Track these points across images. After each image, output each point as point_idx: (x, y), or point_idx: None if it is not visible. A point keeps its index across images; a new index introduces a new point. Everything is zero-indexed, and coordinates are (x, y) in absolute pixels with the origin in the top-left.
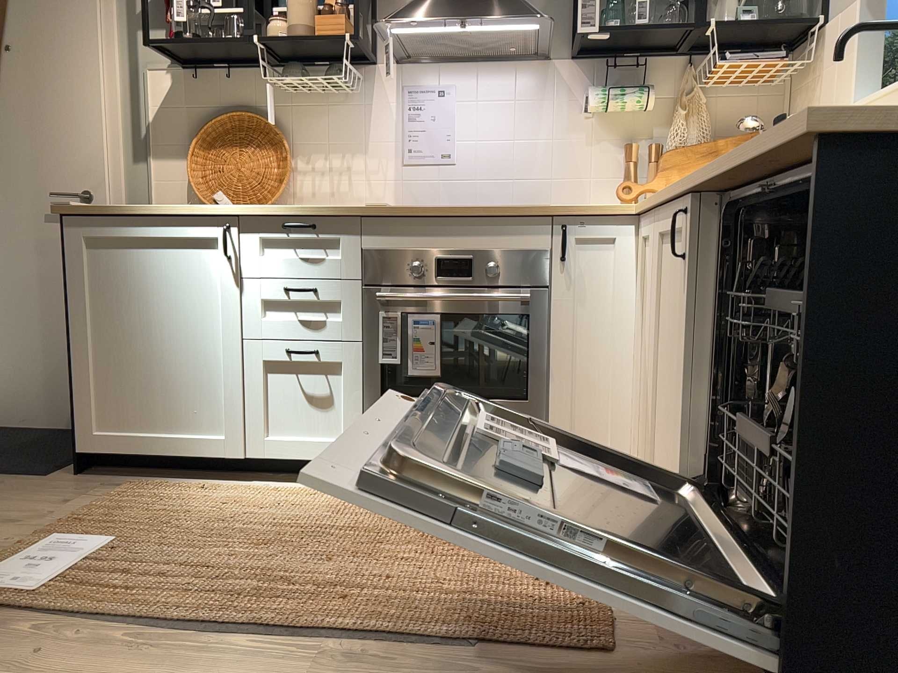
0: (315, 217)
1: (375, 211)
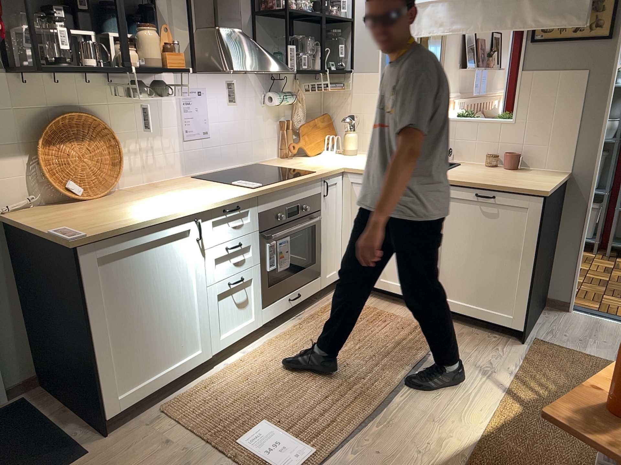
0: (239, 201)
1: (265, 191)
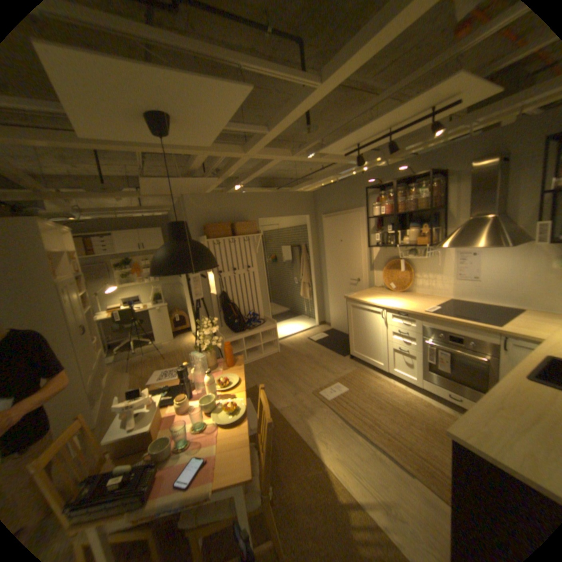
0: (407, 312)
1: (426, 315)
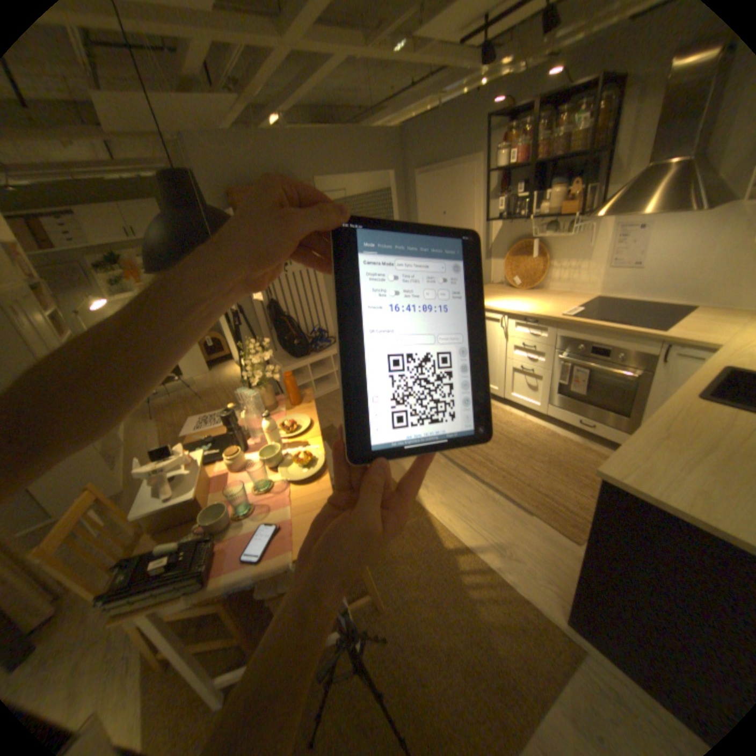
0: (537, 318)
1: (563, 321)
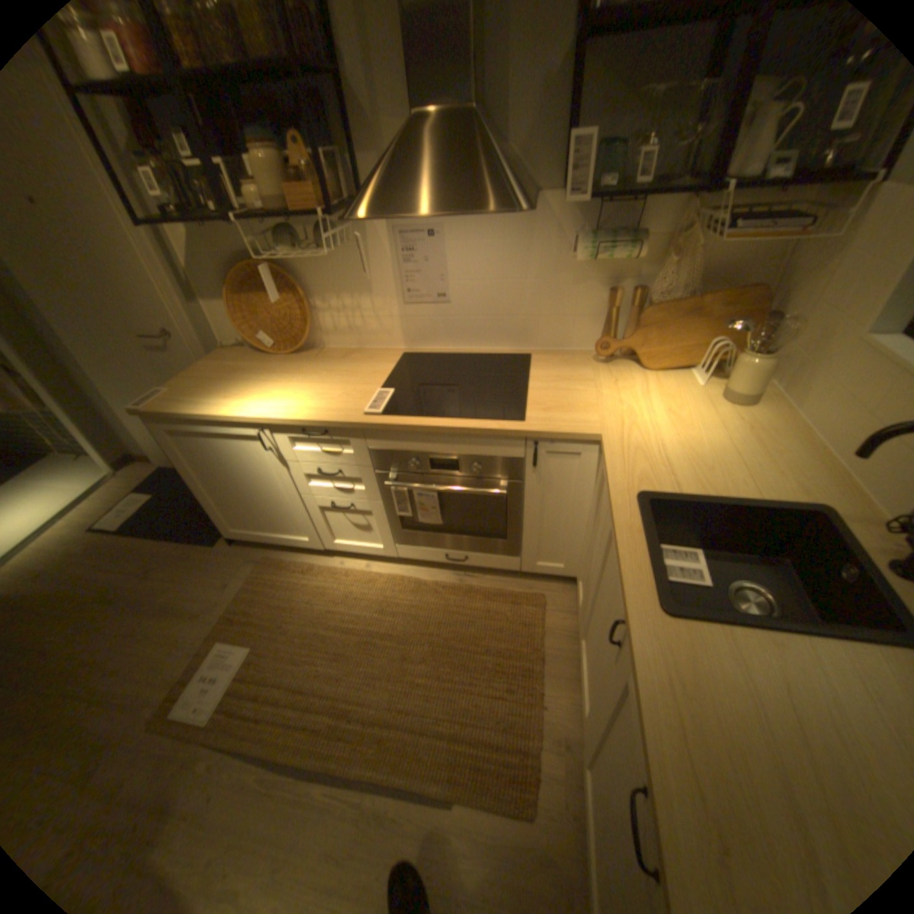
0: (325, 426)
1: (371, 426)
